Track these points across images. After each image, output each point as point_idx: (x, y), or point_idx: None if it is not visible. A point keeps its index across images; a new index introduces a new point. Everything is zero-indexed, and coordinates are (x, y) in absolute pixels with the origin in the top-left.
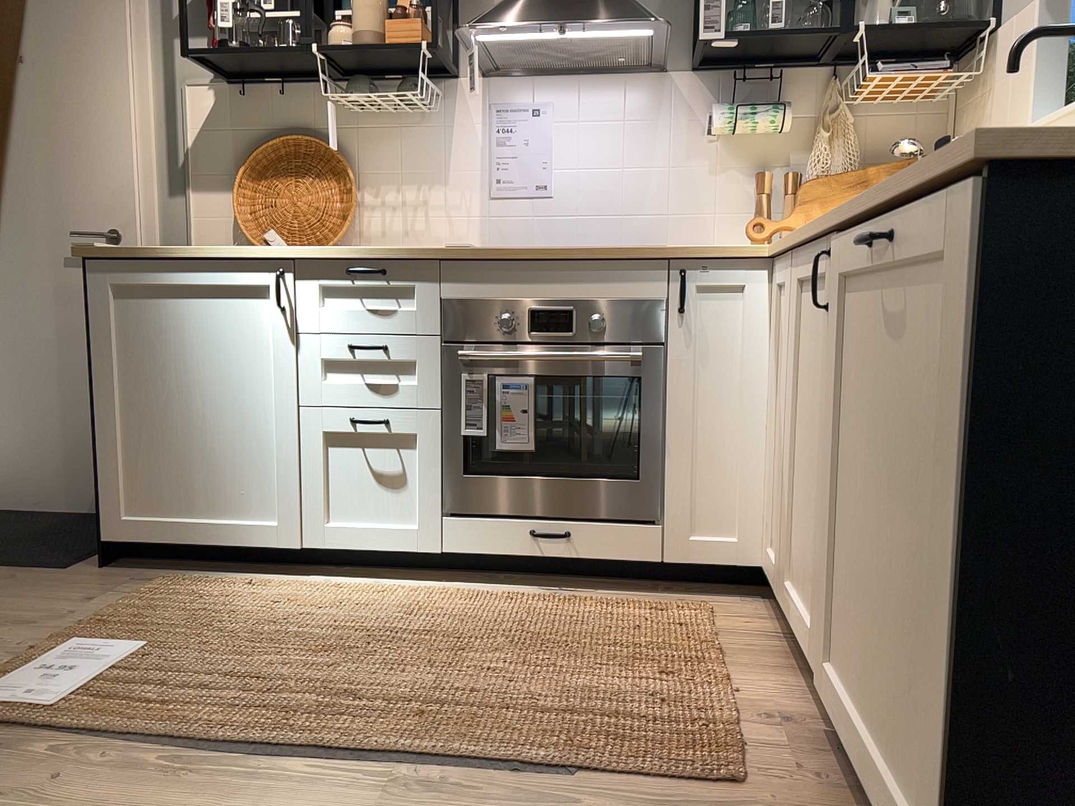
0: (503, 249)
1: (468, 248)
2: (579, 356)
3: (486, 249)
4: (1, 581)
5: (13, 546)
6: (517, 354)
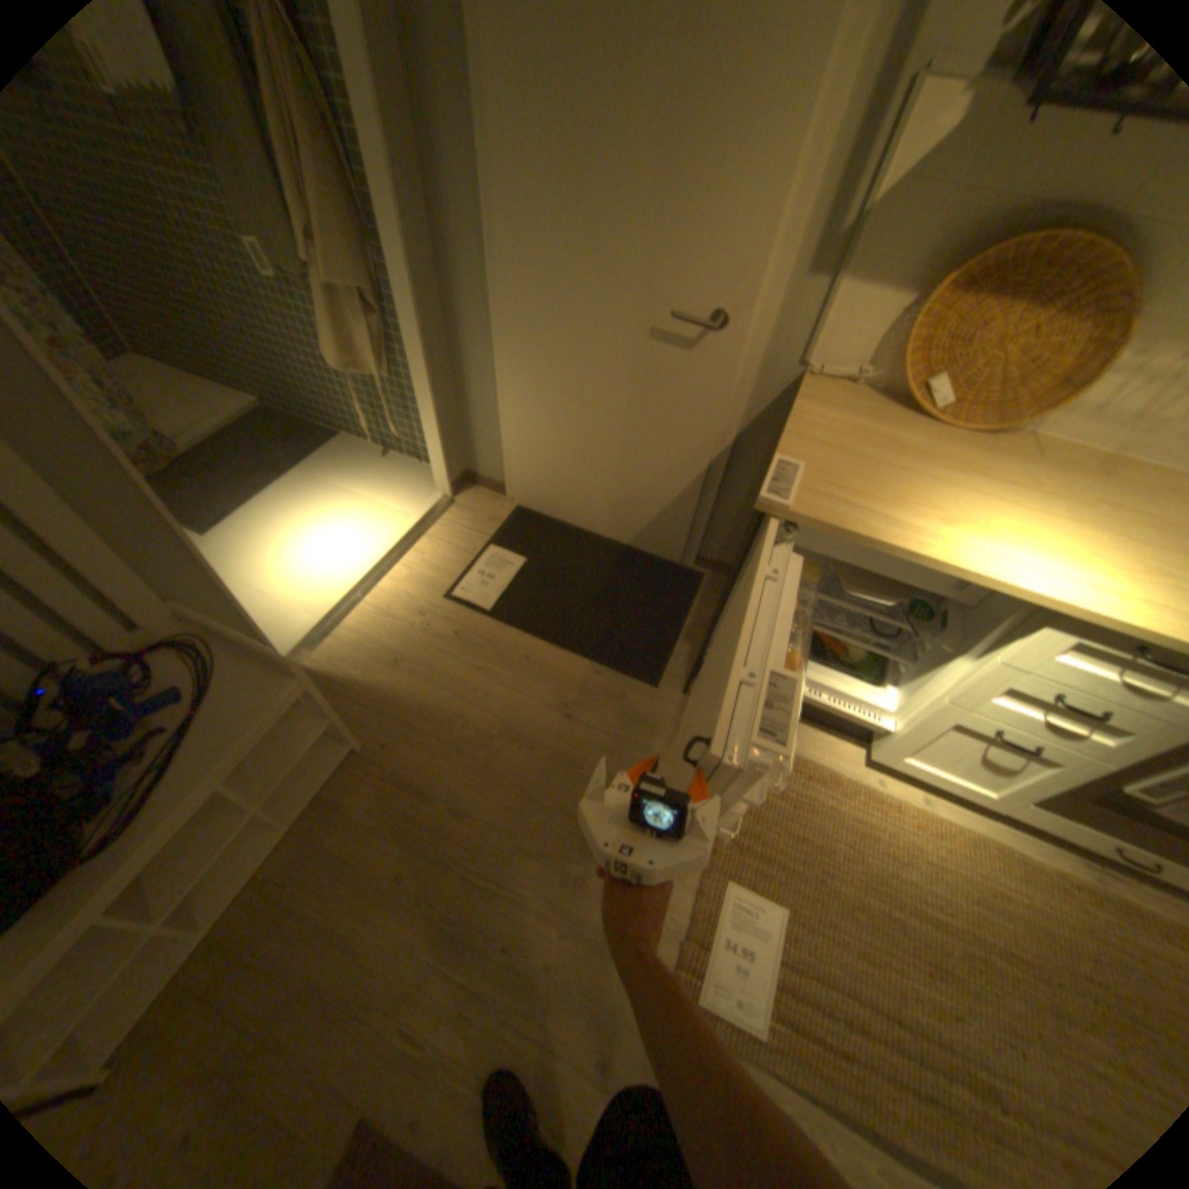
0: None
1: None
2: None
3: None
4: (616, 700)
5: (597, 620)
6: None
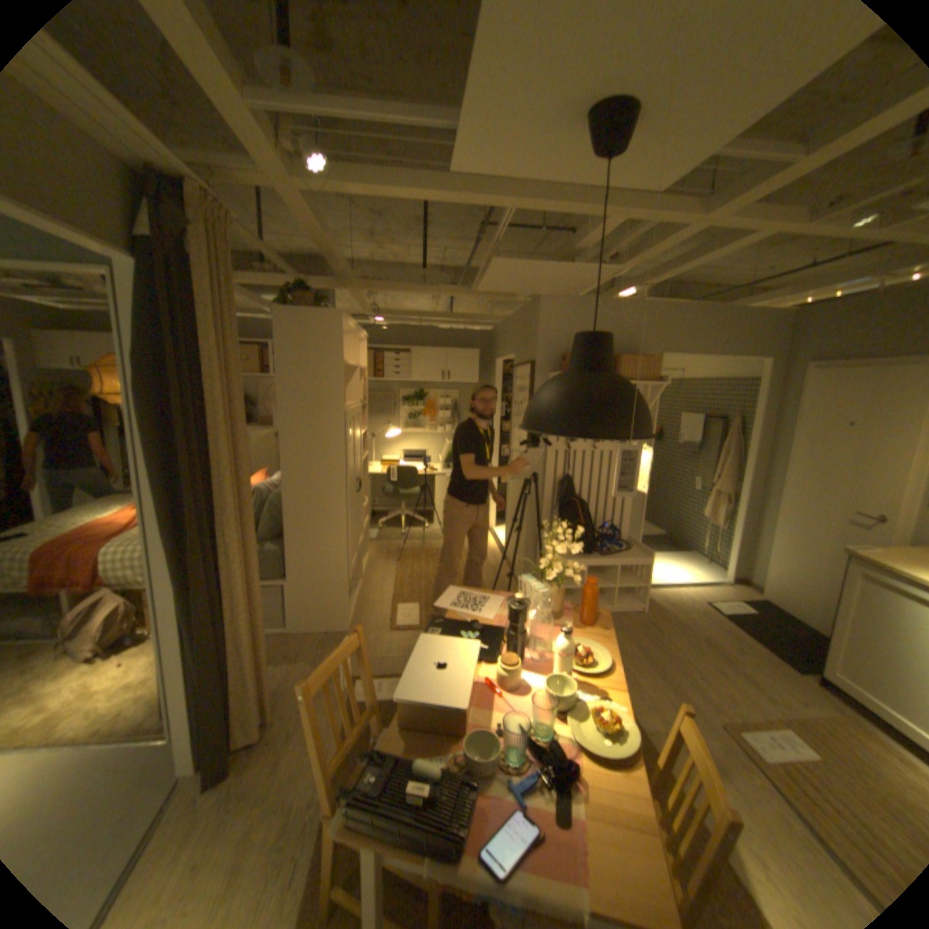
0: None
1: None
2: None
3: None
4: (773, 665)
5: (784, 644)
6: None
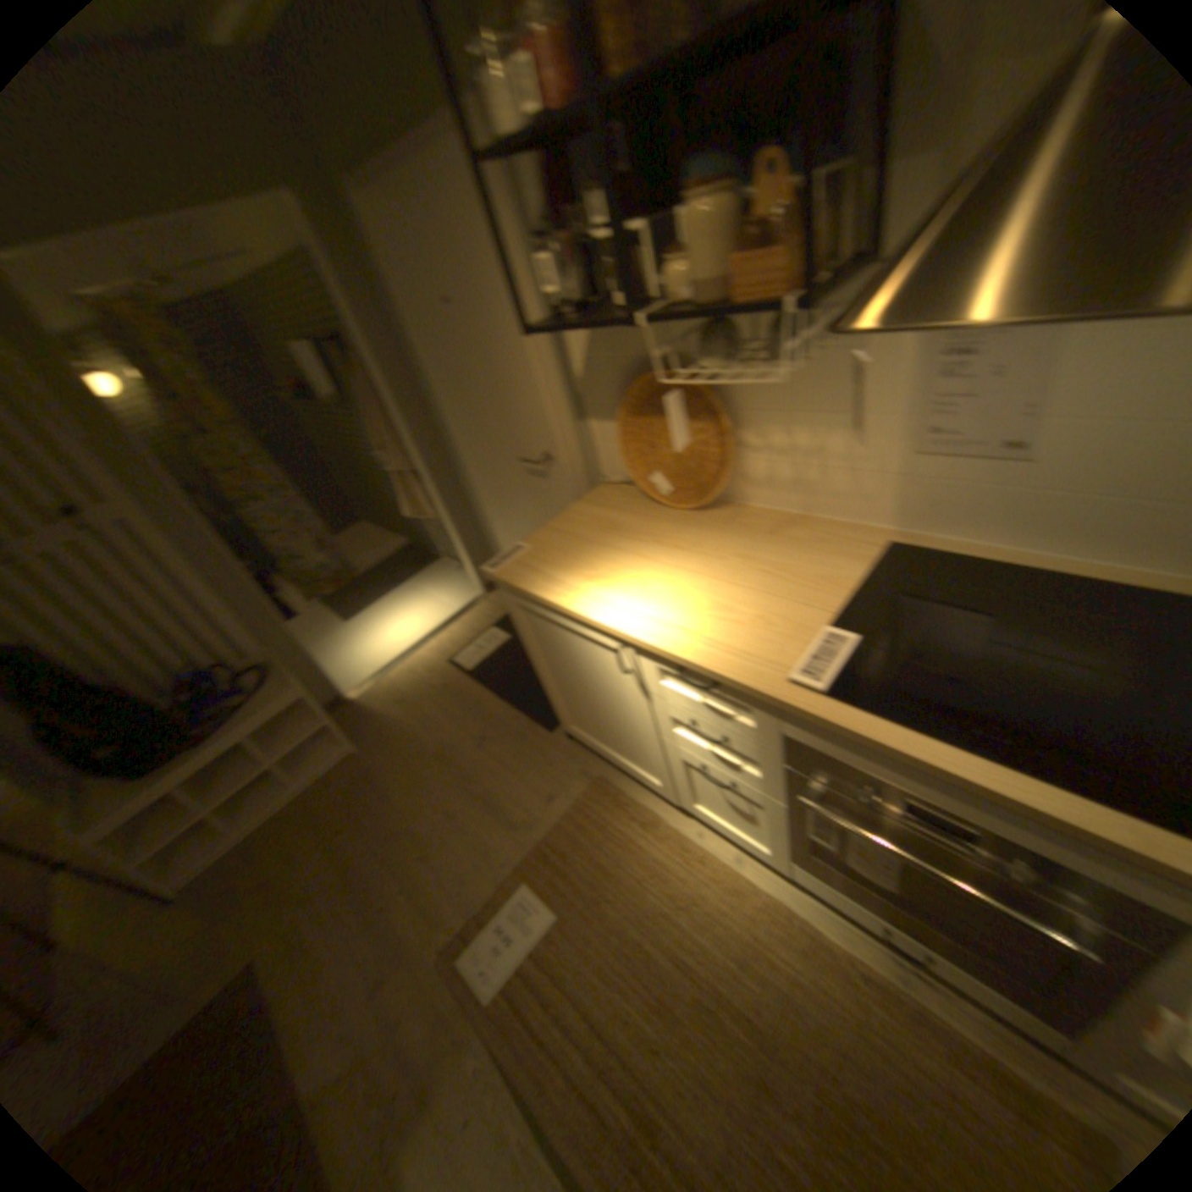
0: (863, 737)
1: (814, 708)
2: (968, 892)
3: (837, 724)
4: (513, 739)
5: (530, 680)
6: (872, 844)
